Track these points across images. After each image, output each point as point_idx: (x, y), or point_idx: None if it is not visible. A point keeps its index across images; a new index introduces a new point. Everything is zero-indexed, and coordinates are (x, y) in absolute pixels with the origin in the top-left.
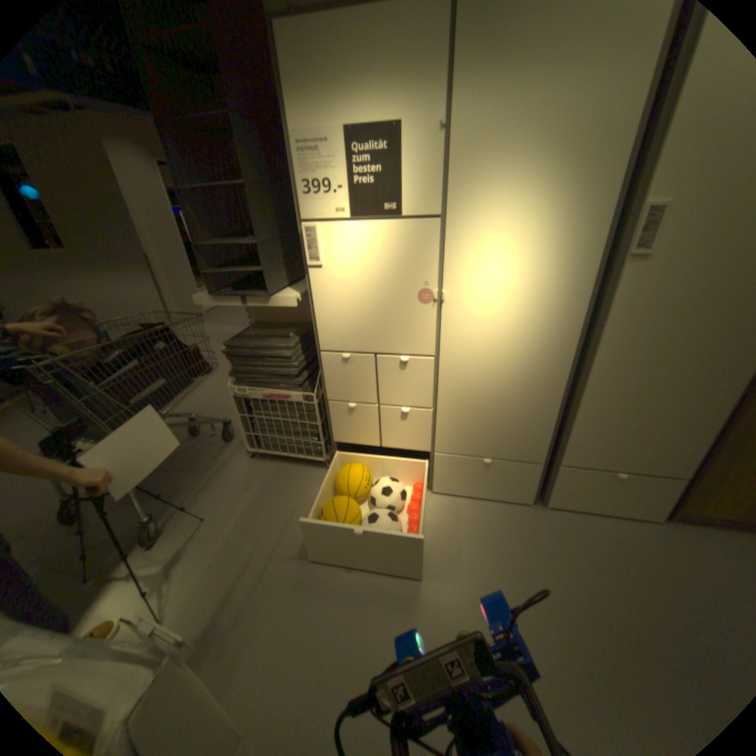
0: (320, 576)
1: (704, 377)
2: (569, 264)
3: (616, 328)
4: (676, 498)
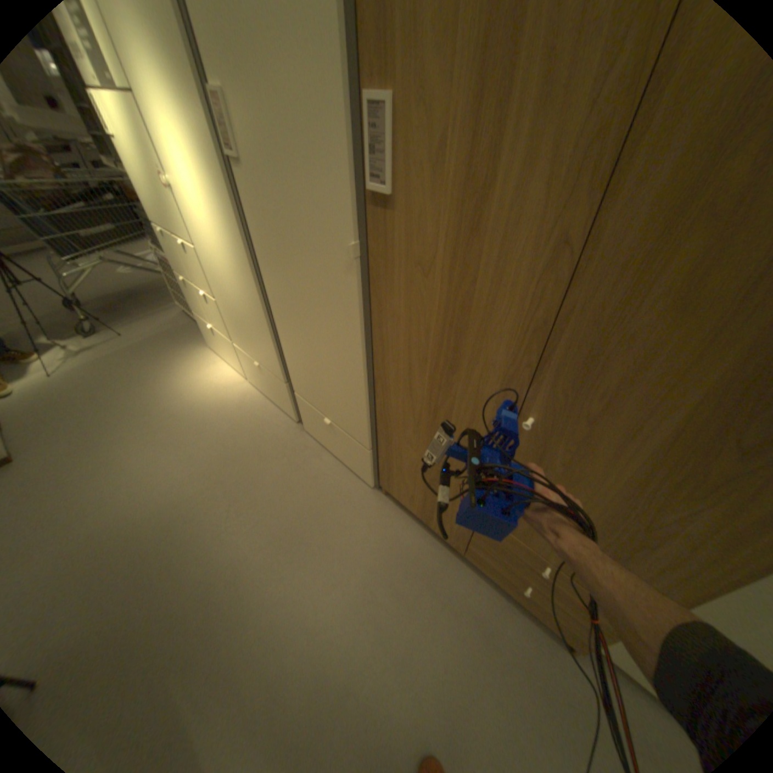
0: (132, 392)
1: (332, 331)
2: (206, 161)
3: (260, 248)
4: (371, 465)
